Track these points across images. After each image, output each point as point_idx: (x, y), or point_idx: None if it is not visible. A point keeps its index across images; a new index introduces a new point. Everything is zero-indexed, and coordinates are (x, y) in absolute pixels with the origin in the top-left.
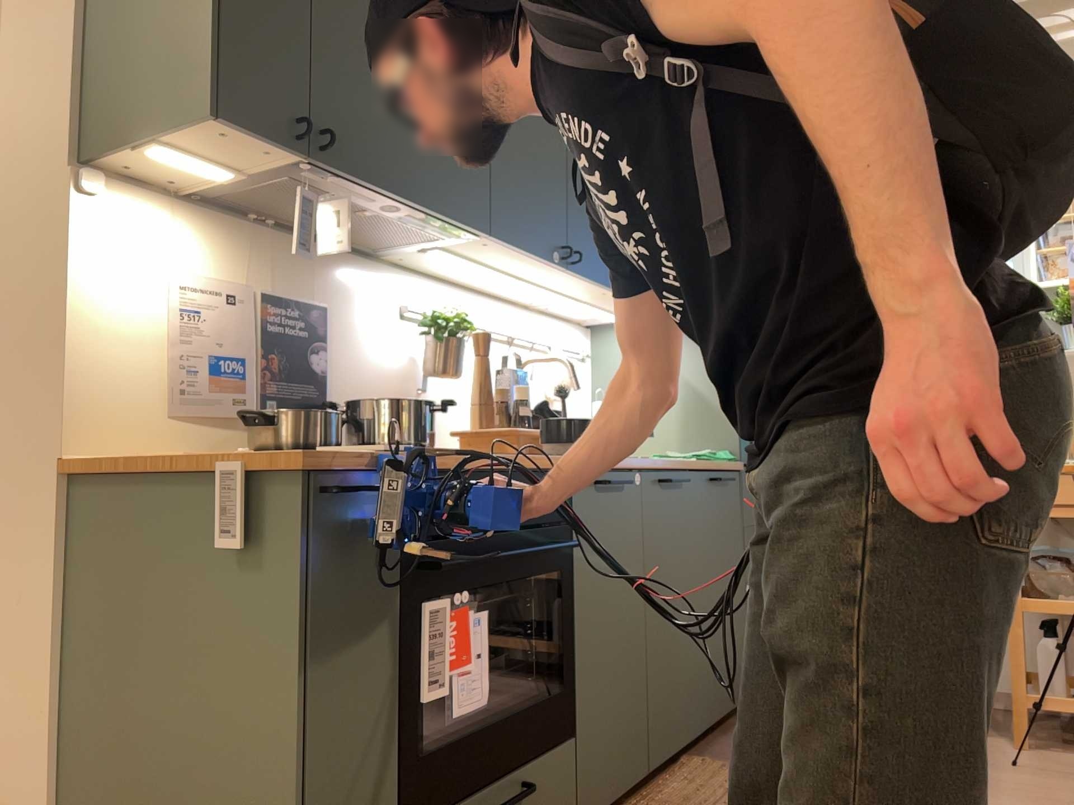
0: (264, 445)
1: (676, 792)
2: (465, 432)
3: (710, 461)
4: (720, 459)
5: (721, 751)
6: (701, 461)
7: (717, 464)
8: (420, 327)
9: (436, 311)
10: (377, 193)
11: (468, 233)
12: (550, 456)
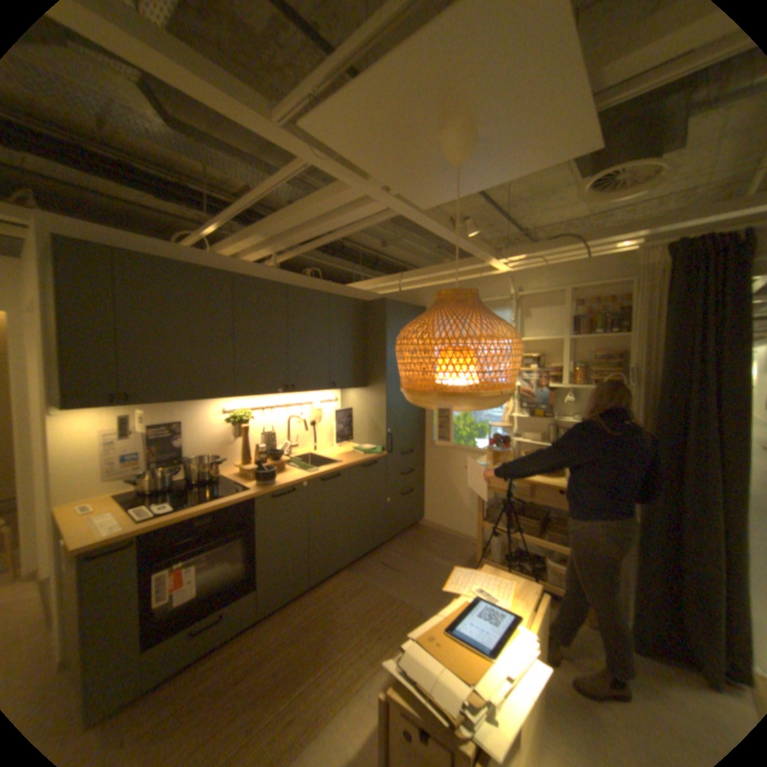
0: (136, 490)
1: (323, 593)
2: (235, 467)
3: (368, 454)
4: (372, 453)
5: (360, 568)
6: (365, 453)
7: (367, 458)
8: (226, 421)
9: (234, 413)
10: (164, 403)
11: (226, 397)
12: (246, 491)
